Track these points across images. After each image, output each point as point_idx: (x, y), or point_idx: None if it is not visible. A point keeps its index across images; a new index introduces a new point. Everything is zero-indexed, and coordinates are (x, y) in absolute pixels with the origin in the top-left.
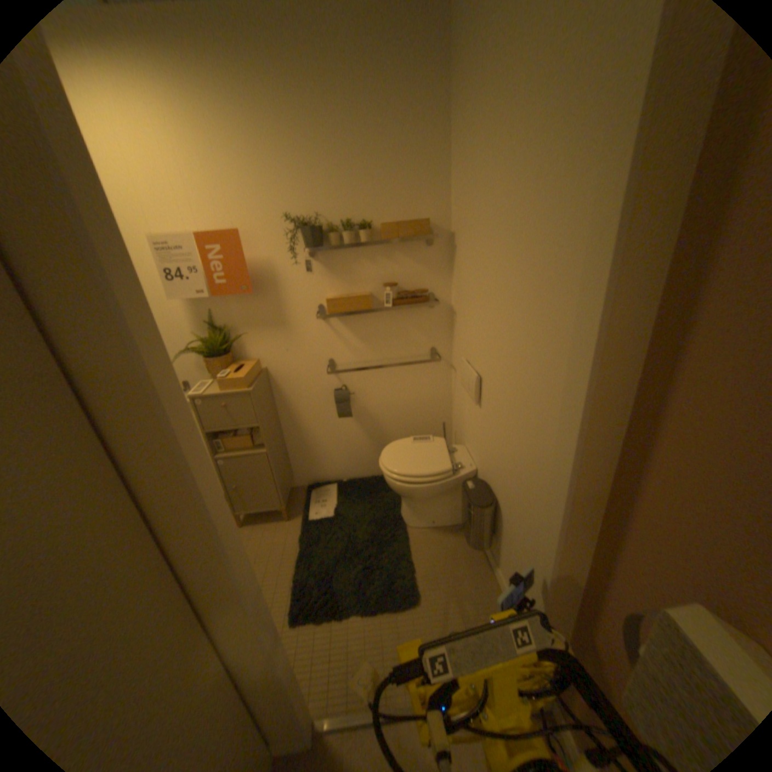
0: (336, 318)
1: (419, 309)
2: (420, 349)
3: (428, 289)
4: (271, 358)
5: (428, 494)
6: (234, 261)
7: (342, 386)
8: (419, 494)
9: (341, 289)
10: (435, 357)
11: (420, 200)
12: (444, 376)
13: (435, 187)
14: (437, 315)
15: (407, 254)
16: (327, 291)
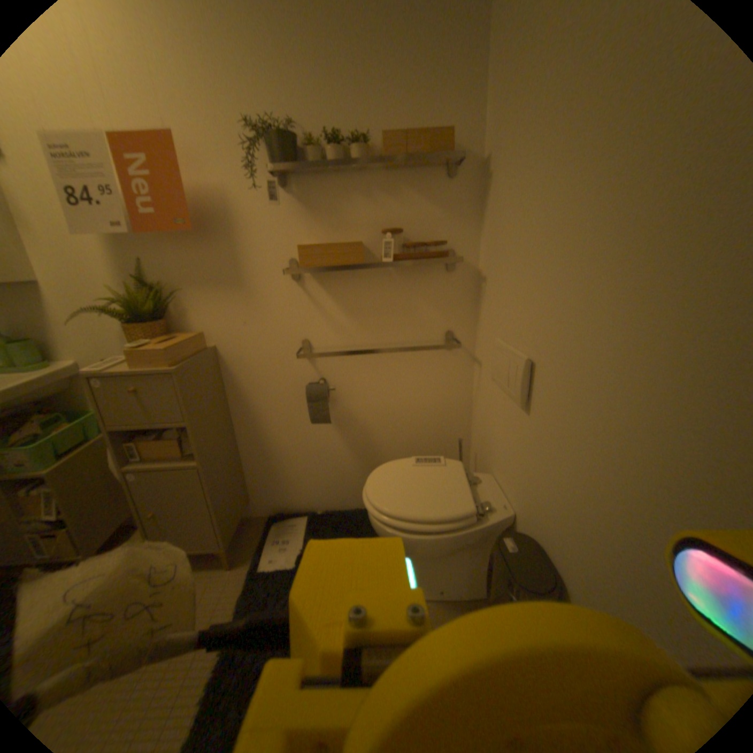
0: (315, 277)
1: (433, 269)
2: (433, 329)
3: (448, 240)
4: (224, 331)
5: (439, 549)
6: (165, 177)
7: (320, 377)
8: (423, 549)
9: (323, 235)
10: (454, 343)
11: (442, 102)
12: (465, 371)
13: (465, 83)
14: (460, 280)
15: (419, 185)
16: (304, 236)
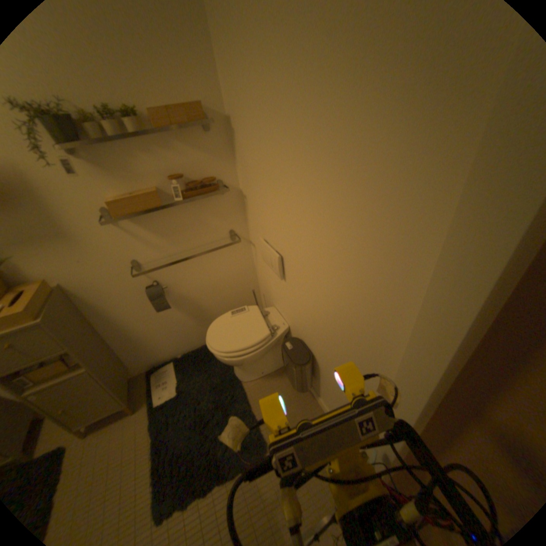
0: (125, 219)
1: (210, 196)
2: (220, 233)
3: (214, 176)
4: (60, 273)
5: (255, 359)
6: None
7: (152, 282)
8: (247, 362)
9: (120, 188)
10: (234, 237)
11: (185, 79)
12: (246, 252)
13: (198, 63)
14: (229, 200)
15: (185, 142)
16: (104, 191)
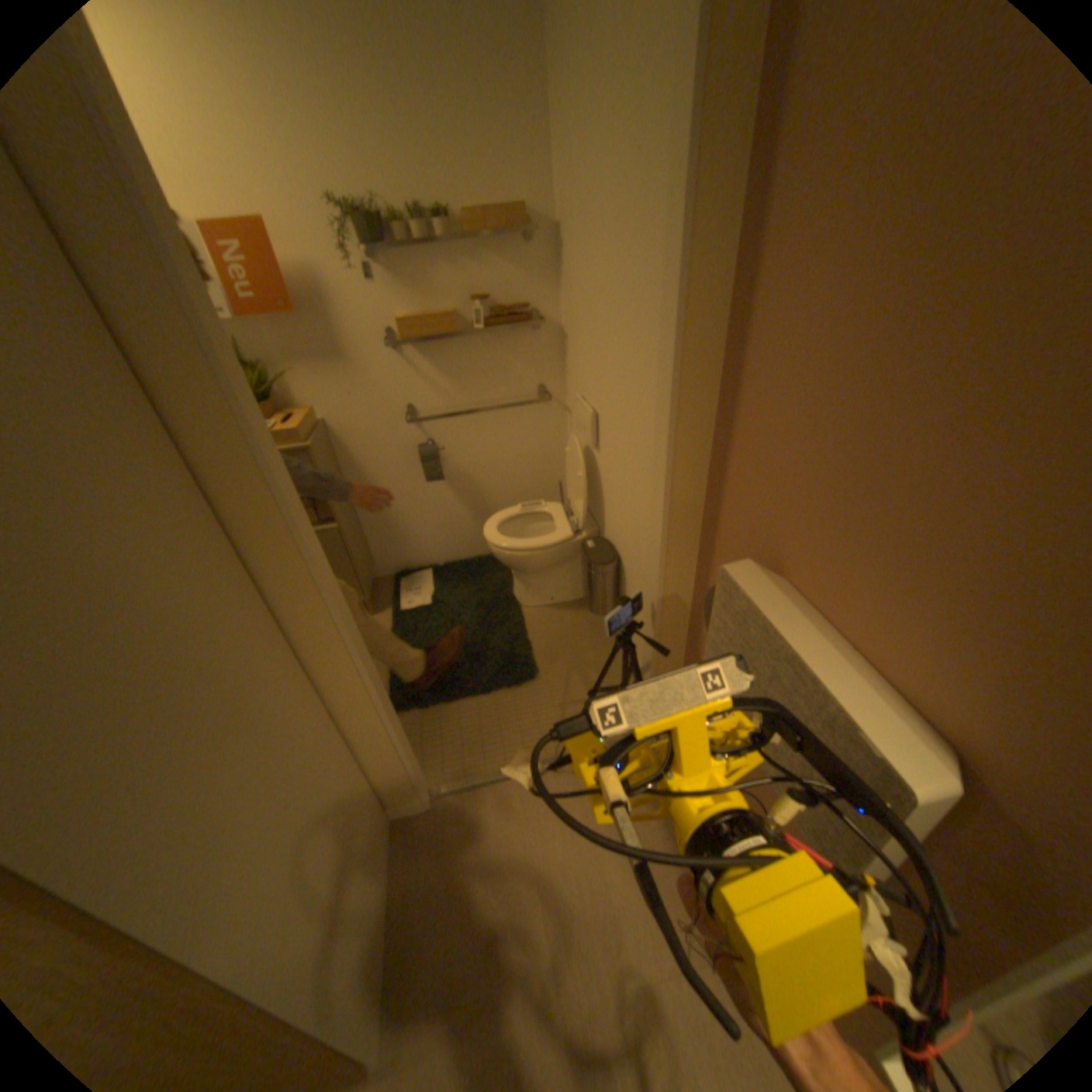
0: (412, 347)
1: (520, 332)
2: (525, 387)
3: (530, 304)
4: (328, 405)
5: (543, 561)
6: (261, 265)
7: (427, 441)
8: (532, 563)
9: (414, 306)
10: (545, 398)
11: (511, 174)
12: (558, 423)
13: (530, 156)
14: (544, 340)
15: (499, 254)
16: (396, 308)
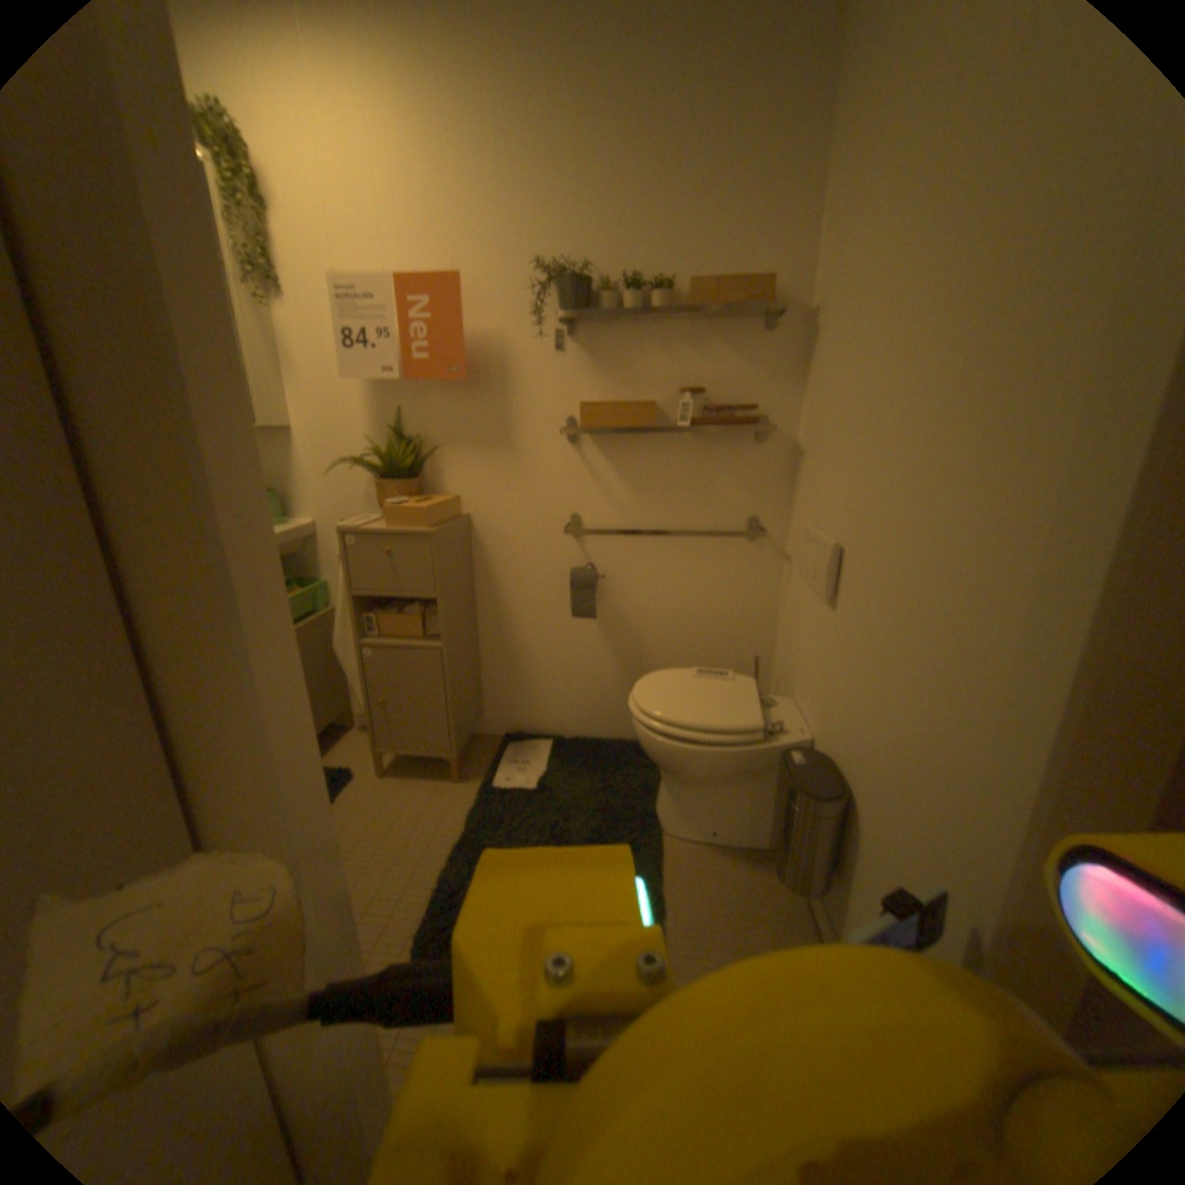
0: (595, 439)
1: (740, 437)
2: (734, 512)
3: (761, 403)
4: (481, 496)
5: (715, 764)
6: (446, 320)
7: (588, 562)
8: (696, 761)
9: (609, 389)
10: (760, 533)
11: (766, 242)
12: (772, 569)
13: (795, 220)
14: (773, 452)
15: (730, 336)
16: (587, 390)
